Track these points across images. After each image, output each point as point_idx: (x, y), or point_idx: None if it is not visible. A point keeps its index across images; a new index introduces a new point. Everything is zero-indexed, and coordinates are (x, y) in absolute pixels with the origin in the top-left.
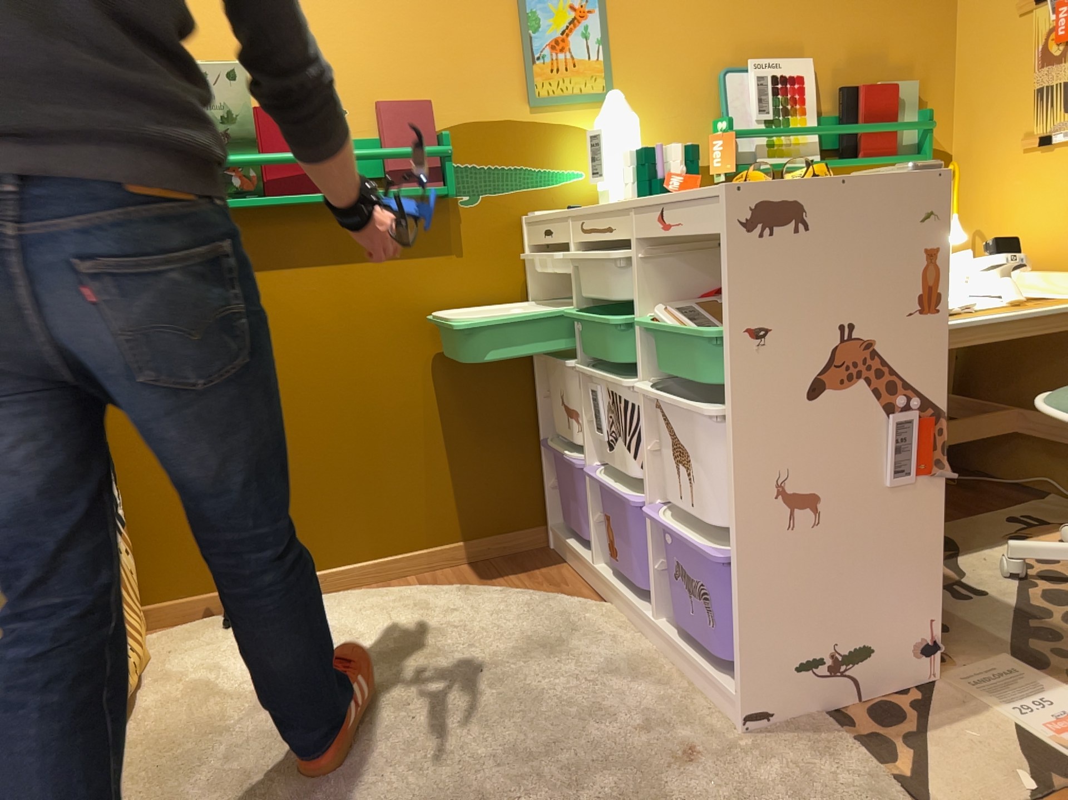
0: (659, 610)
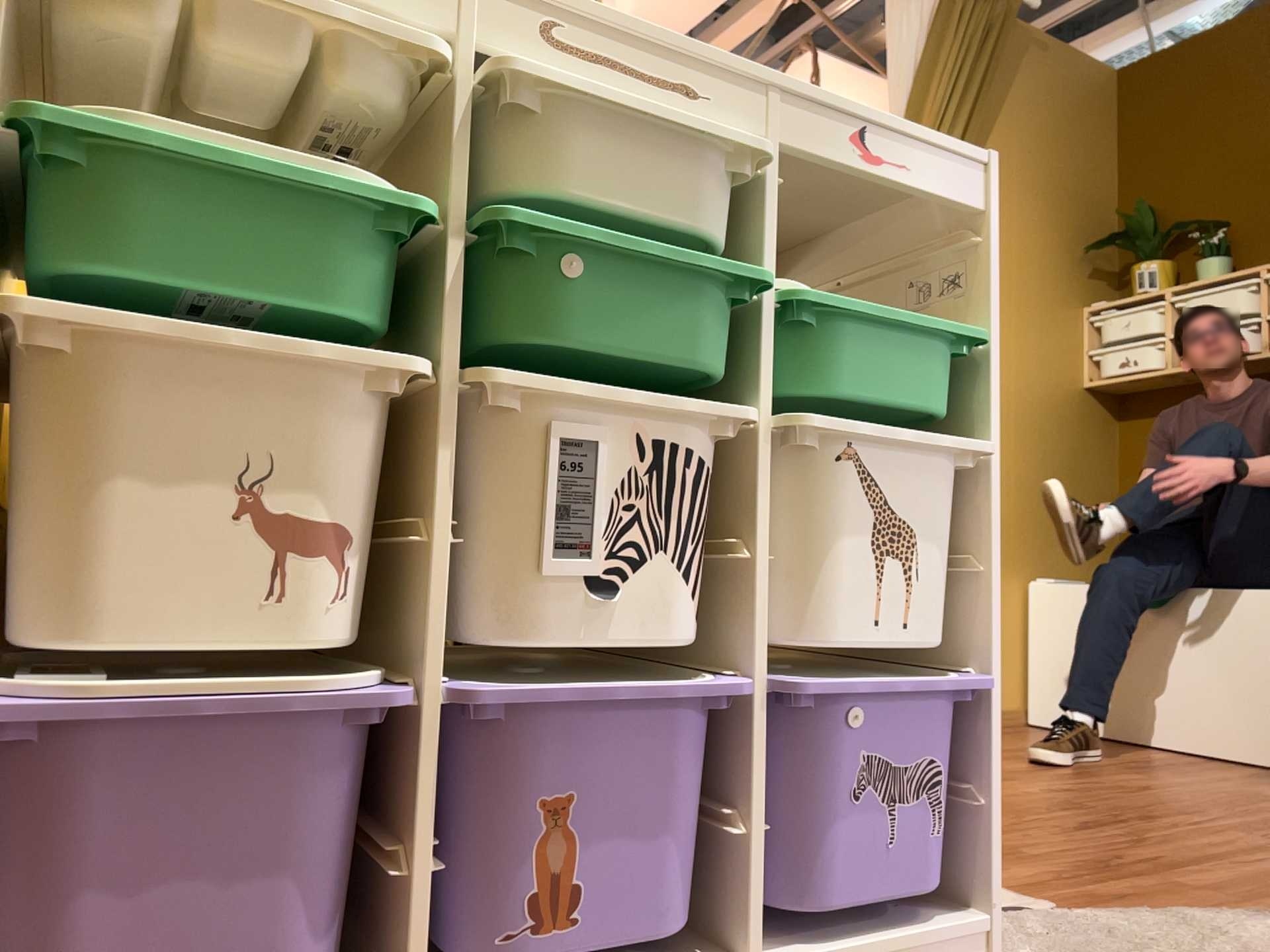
0: (755, 921)
